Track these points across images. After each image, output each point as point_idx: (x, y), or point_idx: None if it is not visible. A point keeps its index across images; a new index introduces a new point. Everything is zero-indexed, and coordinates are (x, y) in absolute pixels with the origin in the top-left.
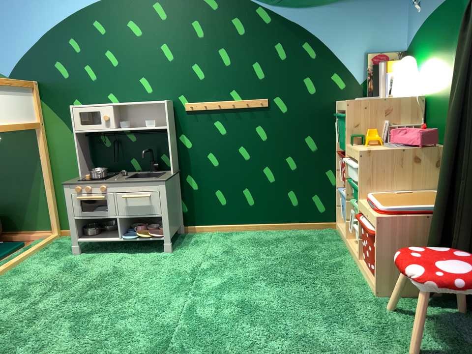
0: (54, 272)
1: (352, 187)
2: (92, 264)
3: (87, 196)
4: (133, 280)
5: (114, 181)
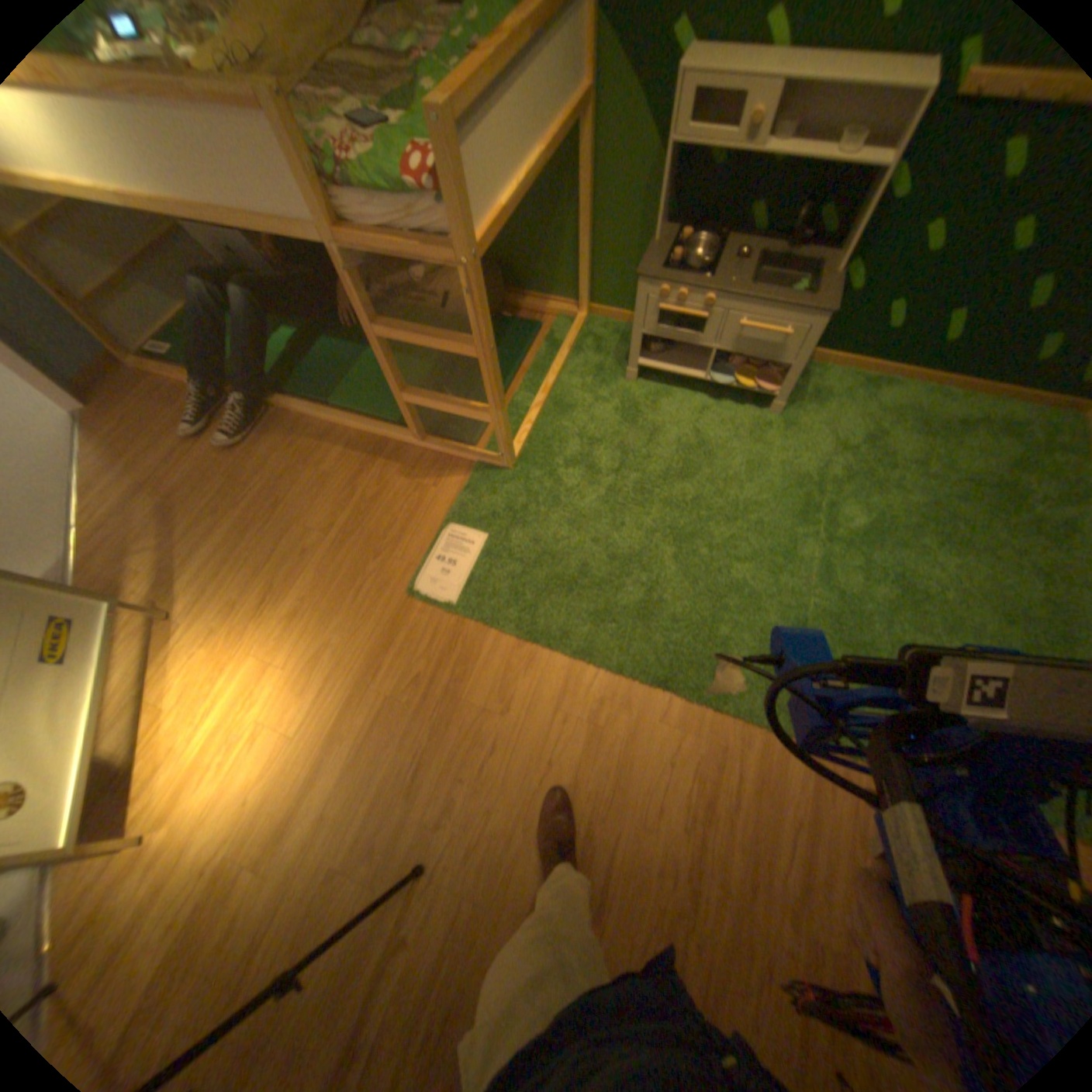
0: (611, 419)
1: None
2: (659, 413)
3: (676, 309)
4: (731, 475)
5: (735, 291)
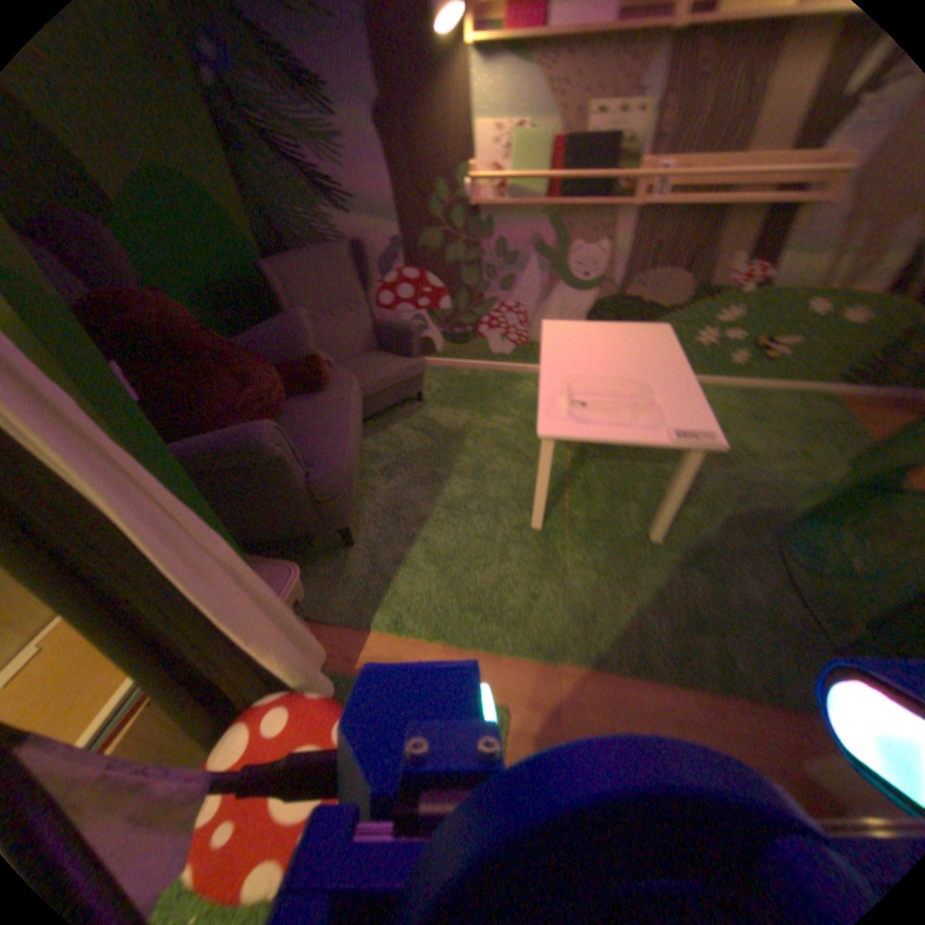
0: None
1: None
2: None
3: None
4: None
5: None
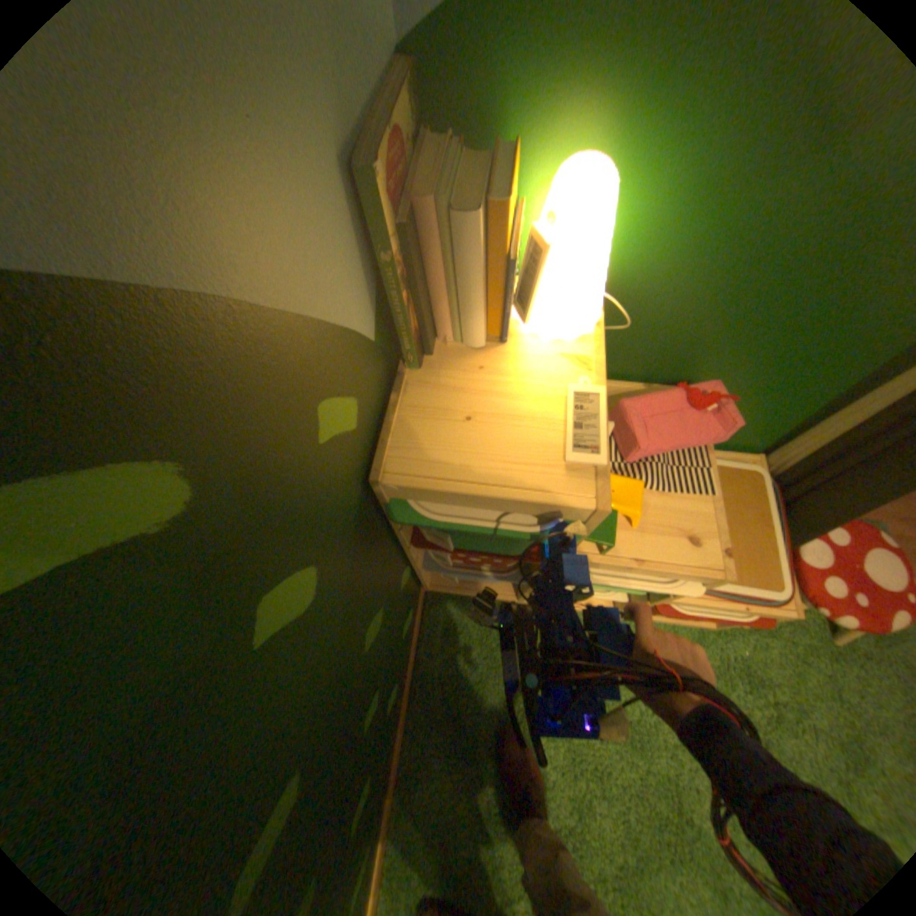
0: None
1: (631, 594)
2: None
3: None
4: None
5: None
